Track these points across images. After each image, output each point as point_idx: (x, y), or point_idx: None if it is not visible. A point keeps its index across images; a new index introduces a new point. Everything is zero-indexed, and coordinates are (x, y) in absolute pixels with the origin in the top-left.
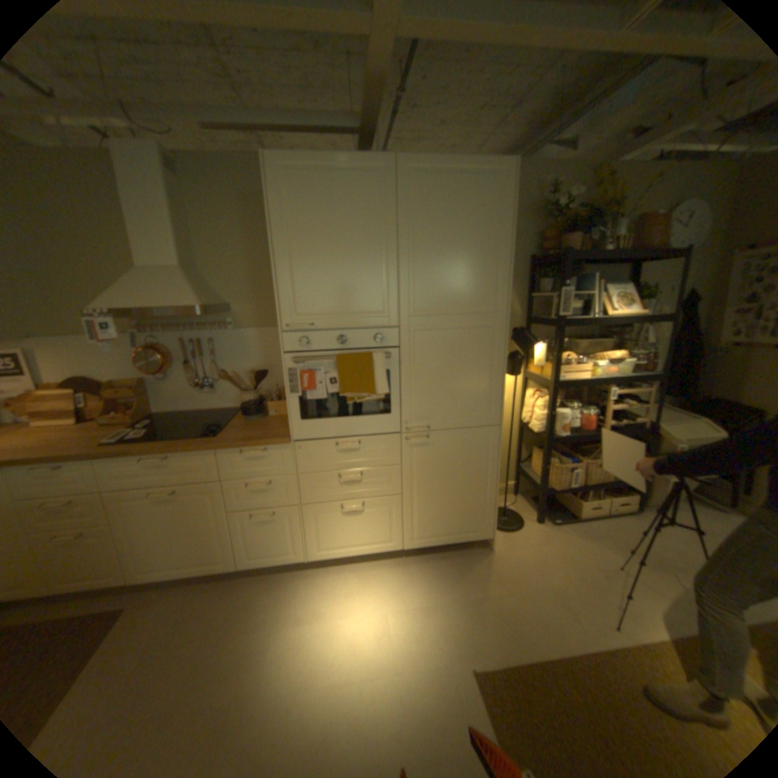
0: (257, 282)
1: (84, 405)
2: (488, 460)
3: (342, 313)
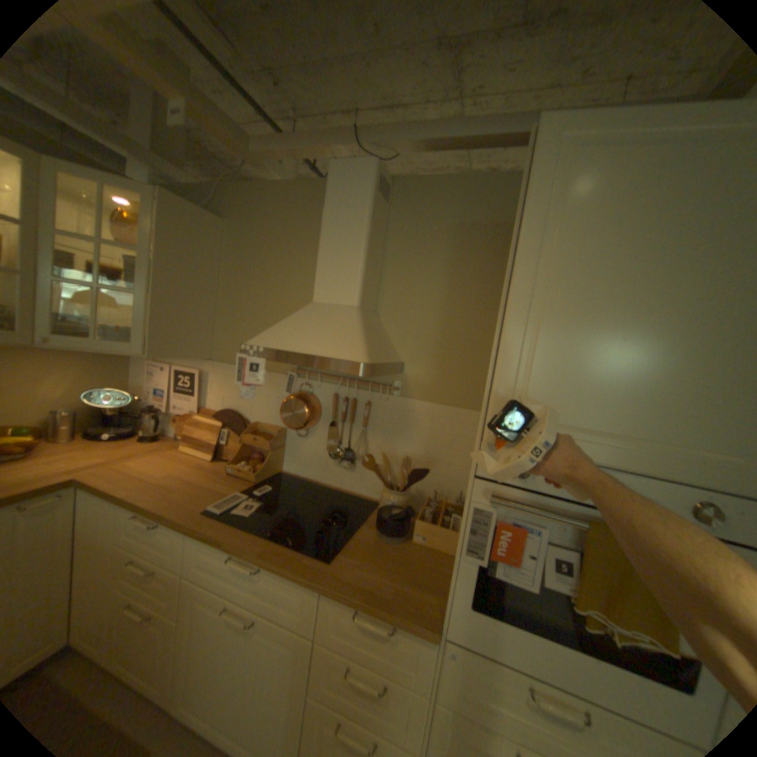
0: (447, 341)
1: (225, 443)
2: None
3: (624, 434)
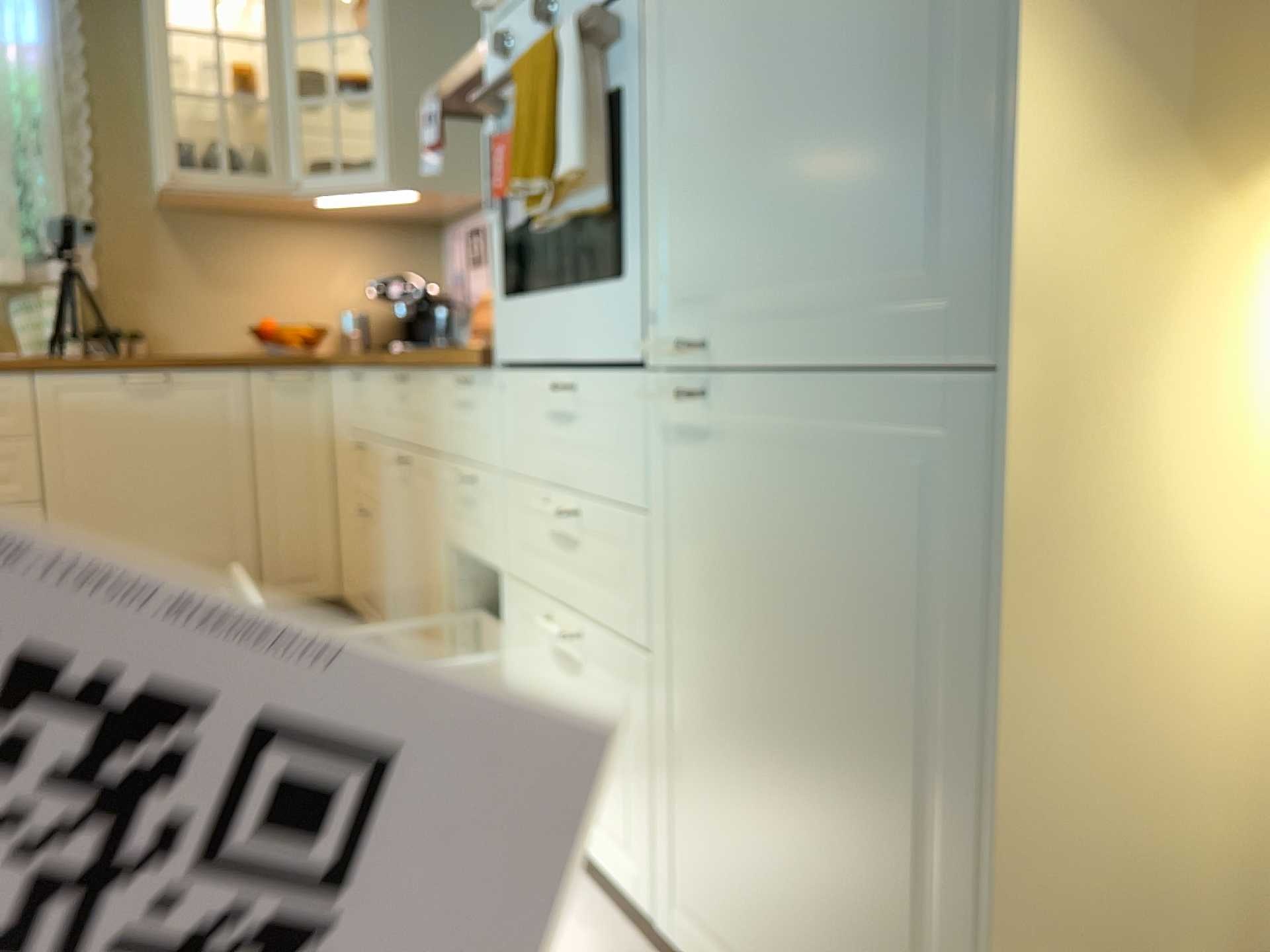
0: None
1: None
2: (965, 636)
3: None
